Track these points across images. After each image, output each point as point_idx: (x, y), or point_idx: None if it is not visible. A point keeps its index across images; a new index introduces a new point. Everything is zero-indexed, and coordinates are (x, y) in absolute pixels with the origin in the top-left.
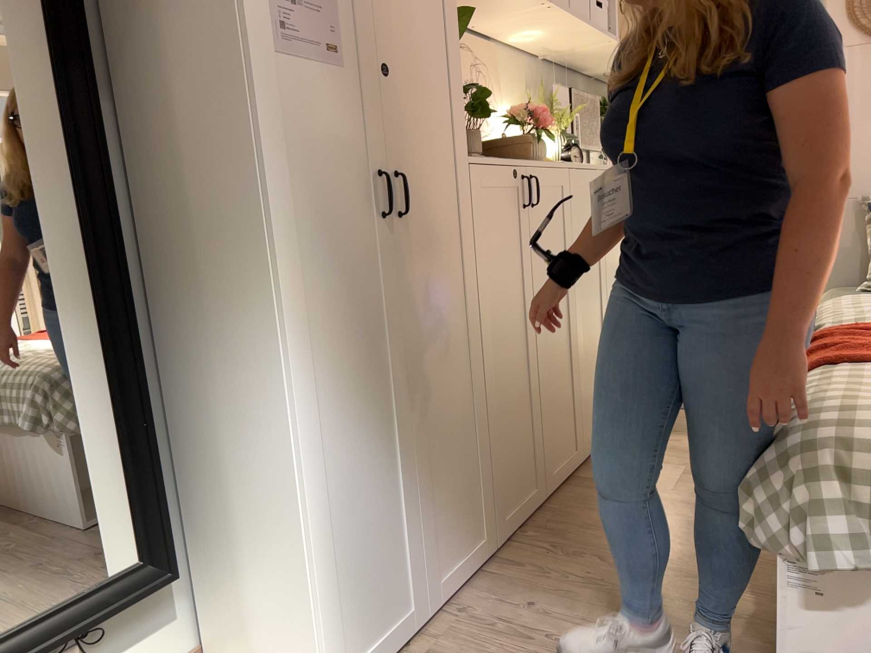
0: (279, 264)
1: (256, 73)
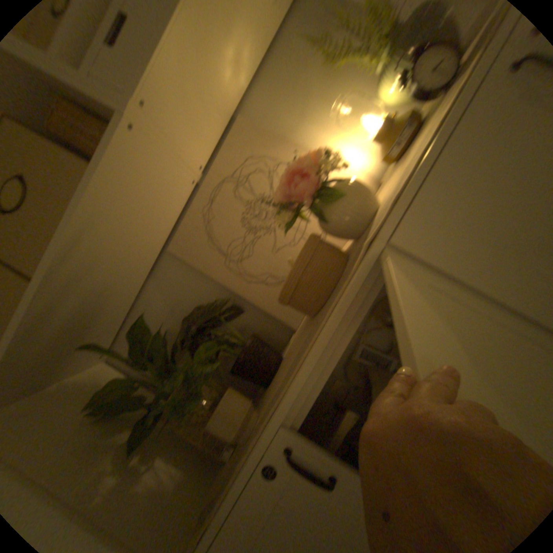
0: None
1: None
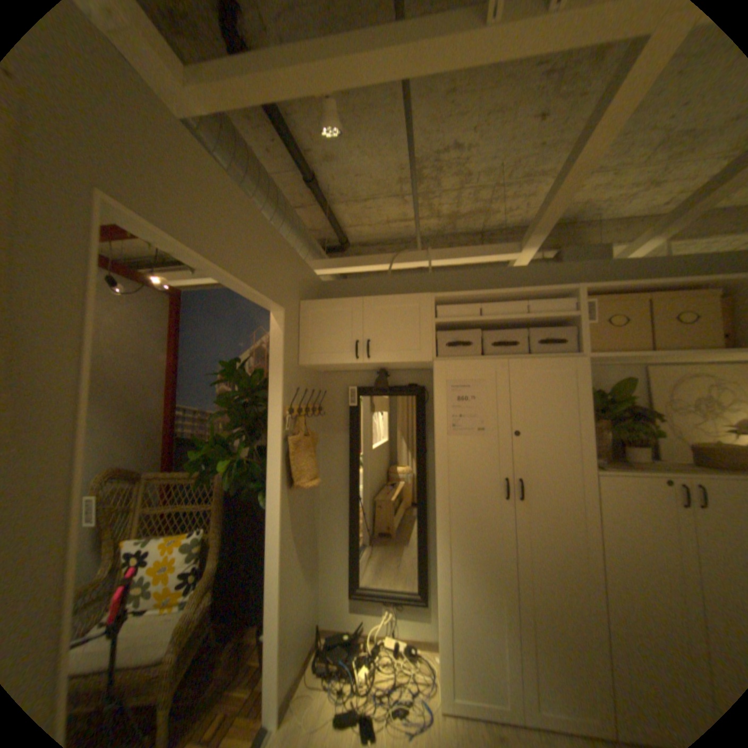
0: (441, 512)
1: (439, 446)
